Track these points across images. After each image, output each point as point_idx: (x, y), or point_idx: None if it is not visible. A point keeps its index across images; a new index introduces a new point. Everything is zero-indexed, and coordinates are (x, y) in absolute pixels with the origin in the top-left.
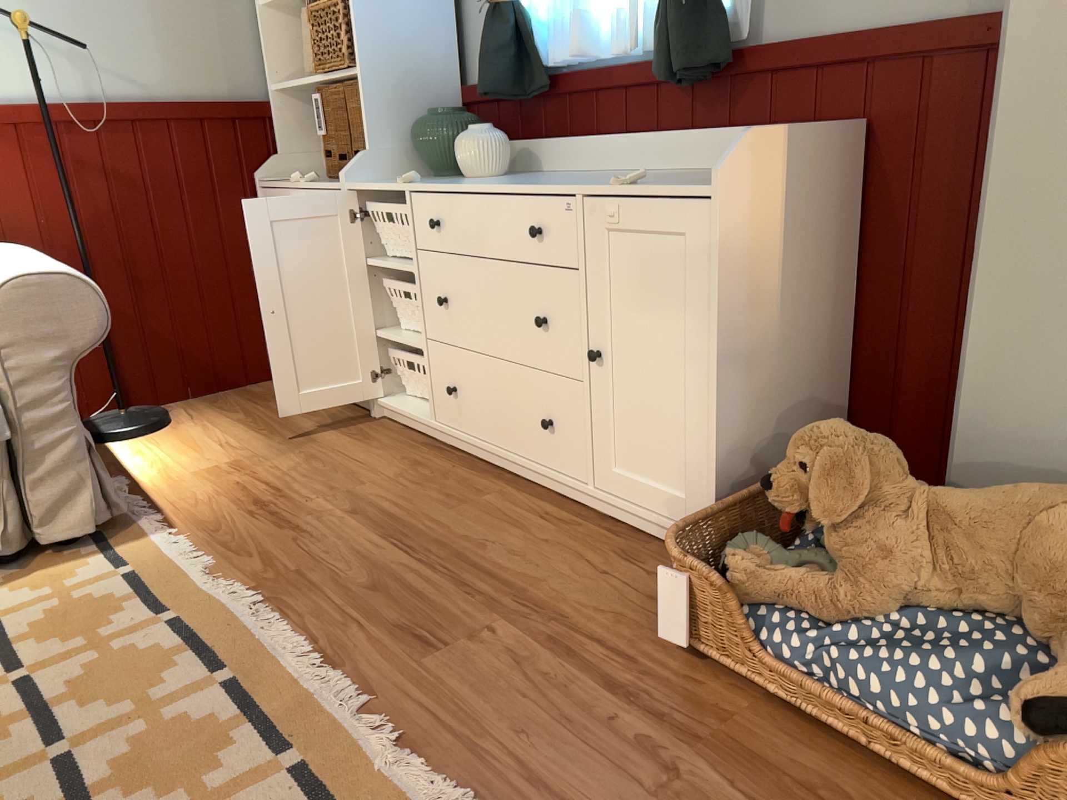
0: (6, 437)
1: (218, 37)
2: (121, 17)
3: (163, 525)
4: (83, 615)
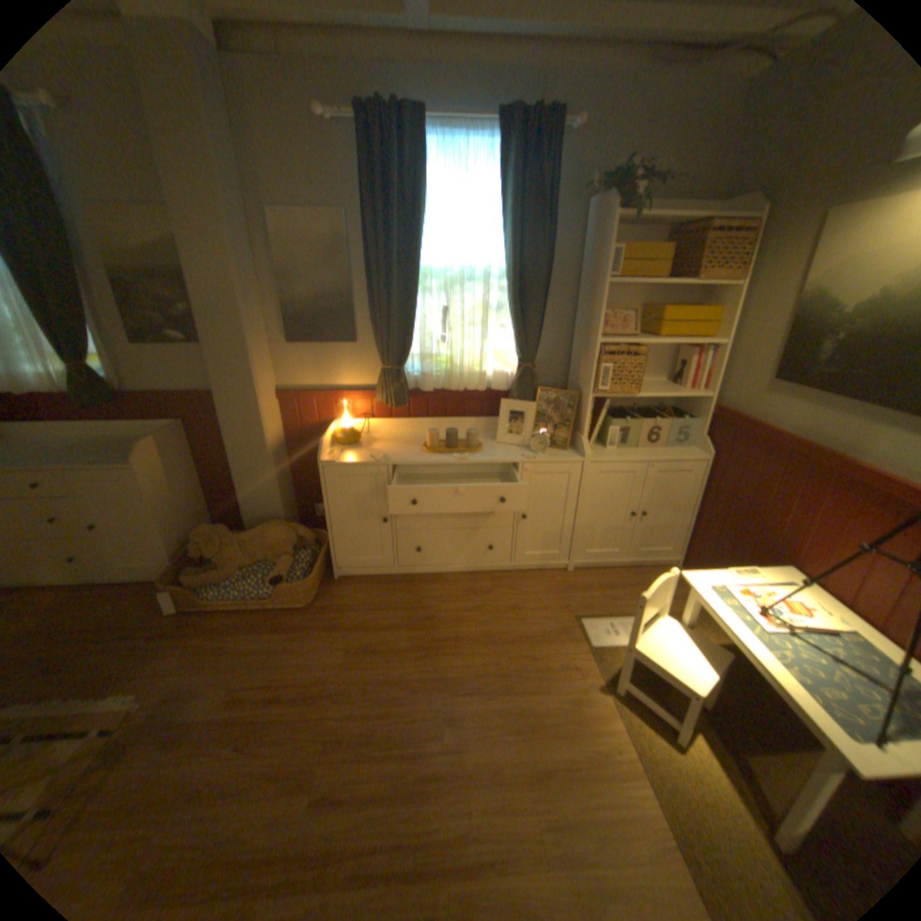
0: None
1: None
2: None
3: None
4: None
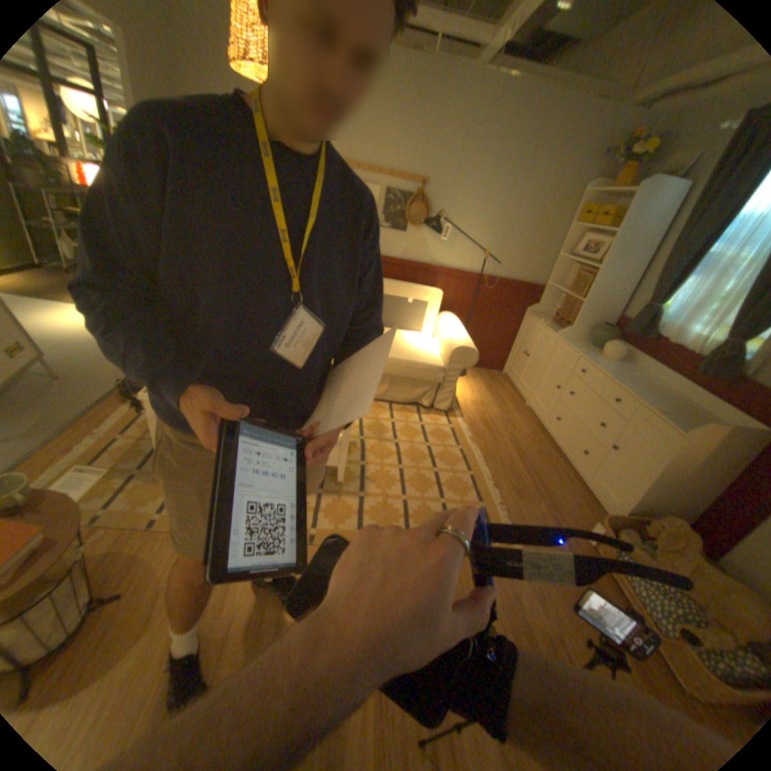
0: (440, 383)
1: (539, 261)
2: (513, 250)
3: (460, 417)
4: (440, 436)
